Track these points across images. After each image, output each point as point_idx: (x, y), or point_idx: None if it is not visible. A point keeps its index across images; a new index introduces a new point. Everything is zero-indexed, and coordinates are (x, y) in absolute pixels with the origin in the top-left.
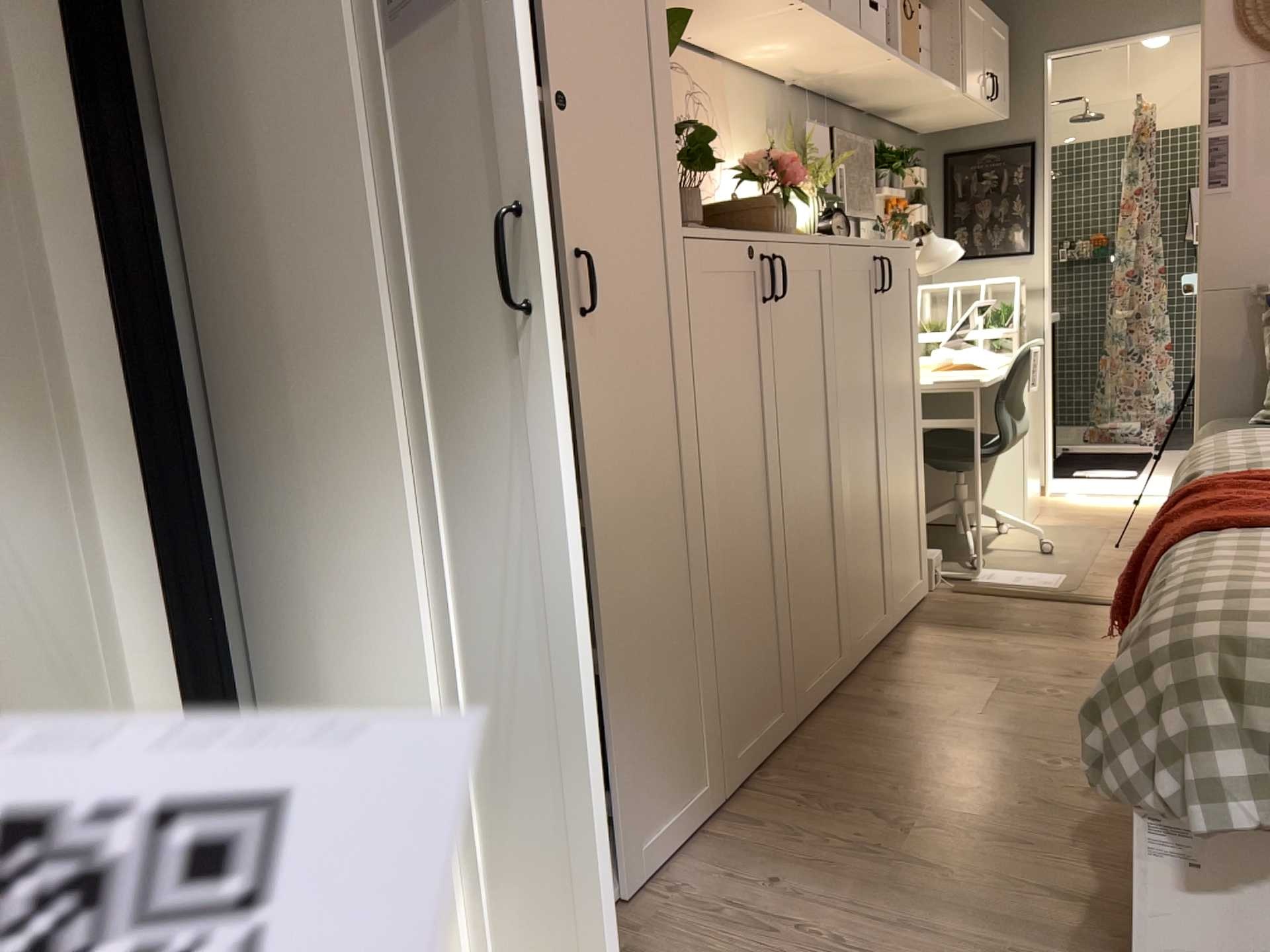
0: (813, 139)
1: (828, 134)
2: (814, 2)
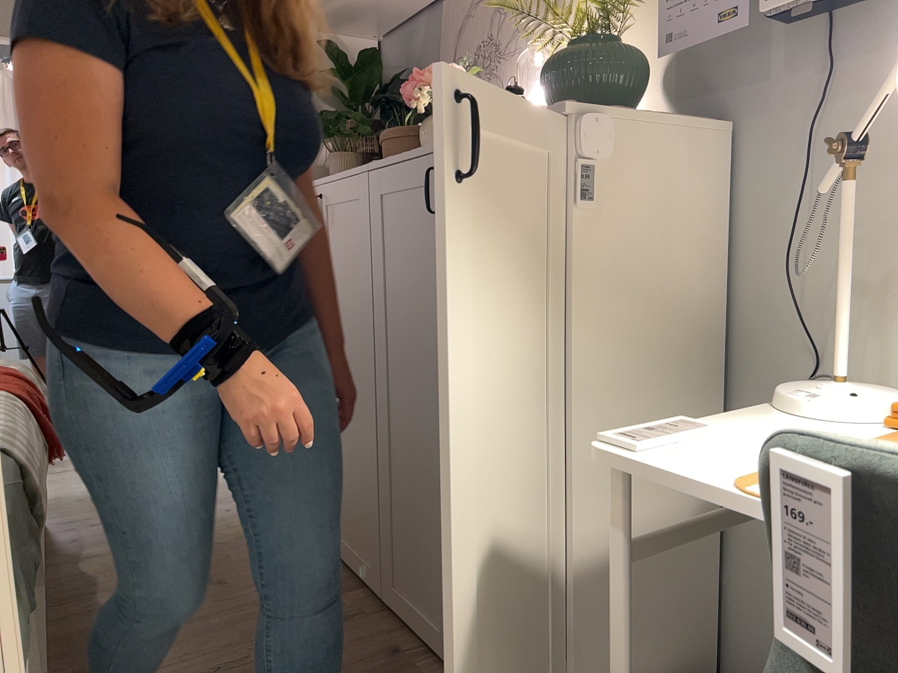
0: None
1: None
2: None
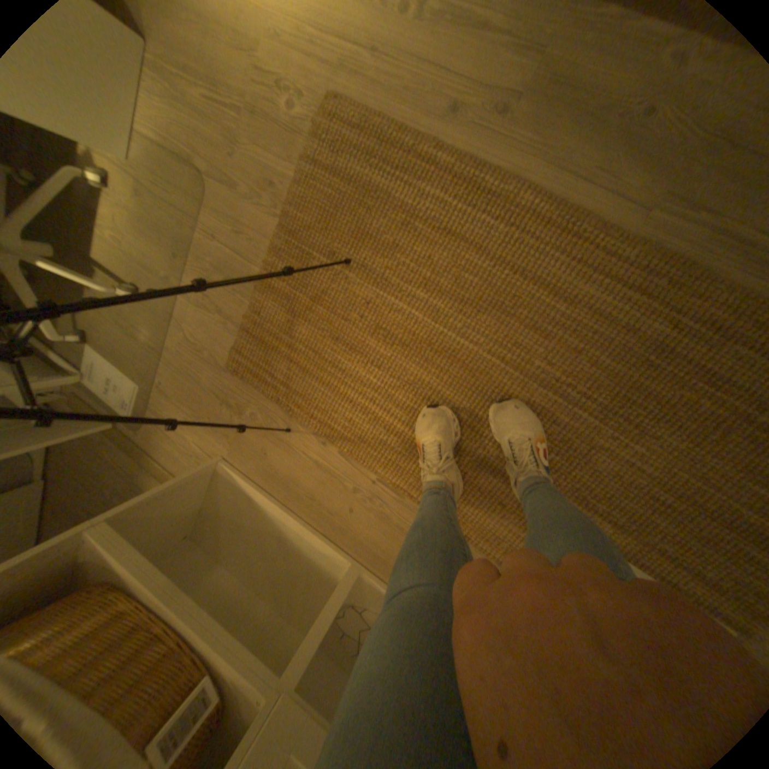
0: None
1: None
2: None
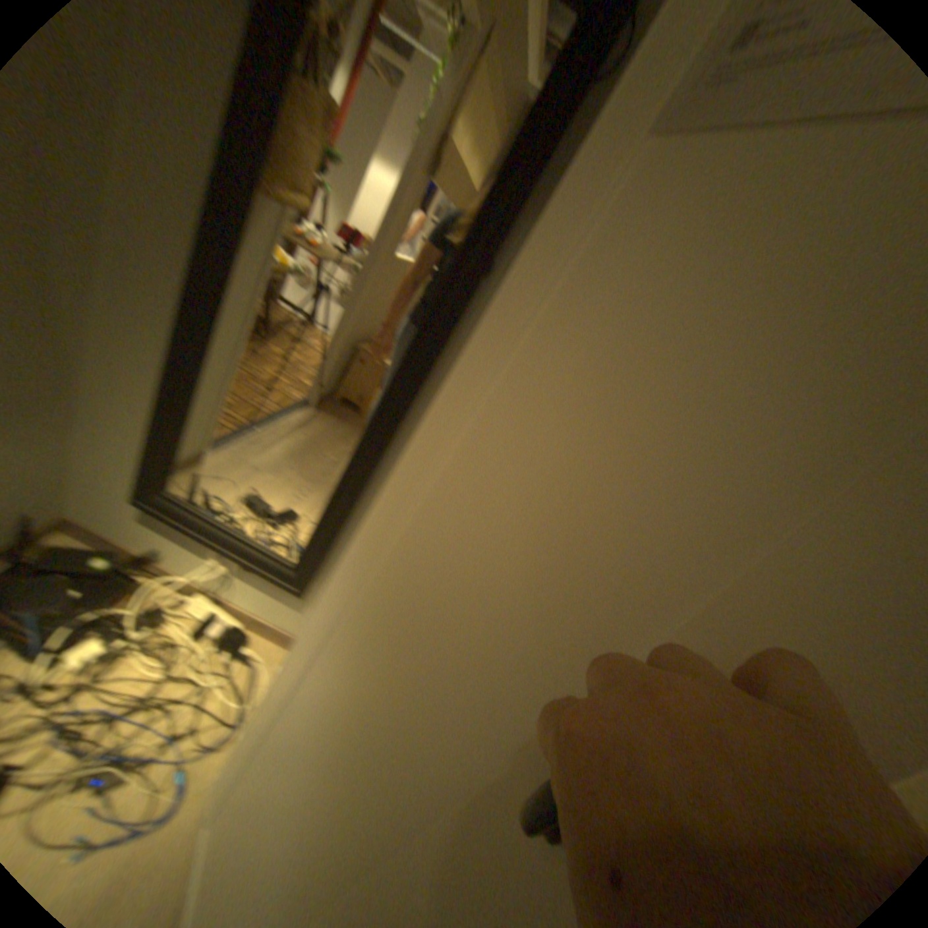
0: None
1: None
2: None
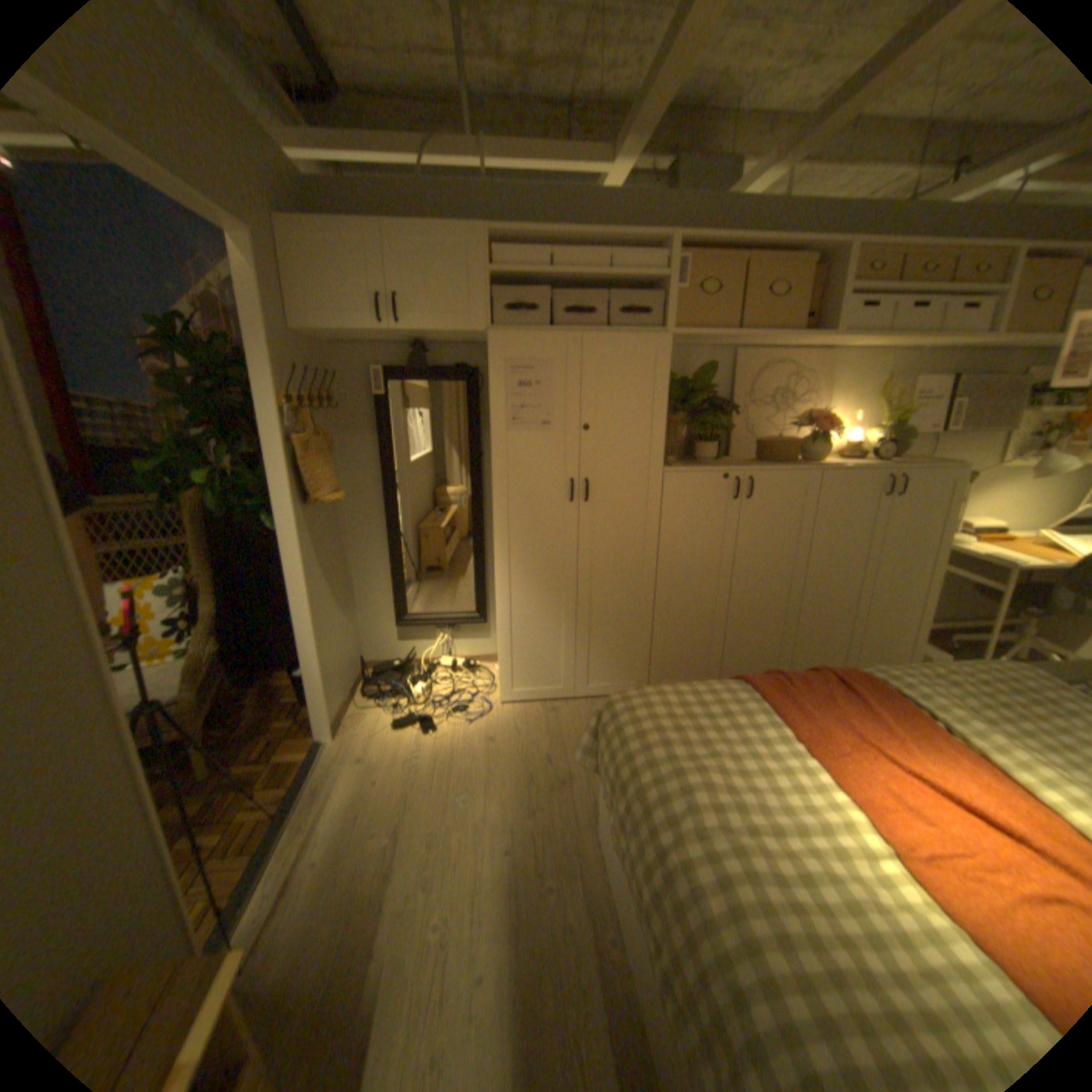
0: (924, 387)
1: (956, 379)
2: (866, 327)
